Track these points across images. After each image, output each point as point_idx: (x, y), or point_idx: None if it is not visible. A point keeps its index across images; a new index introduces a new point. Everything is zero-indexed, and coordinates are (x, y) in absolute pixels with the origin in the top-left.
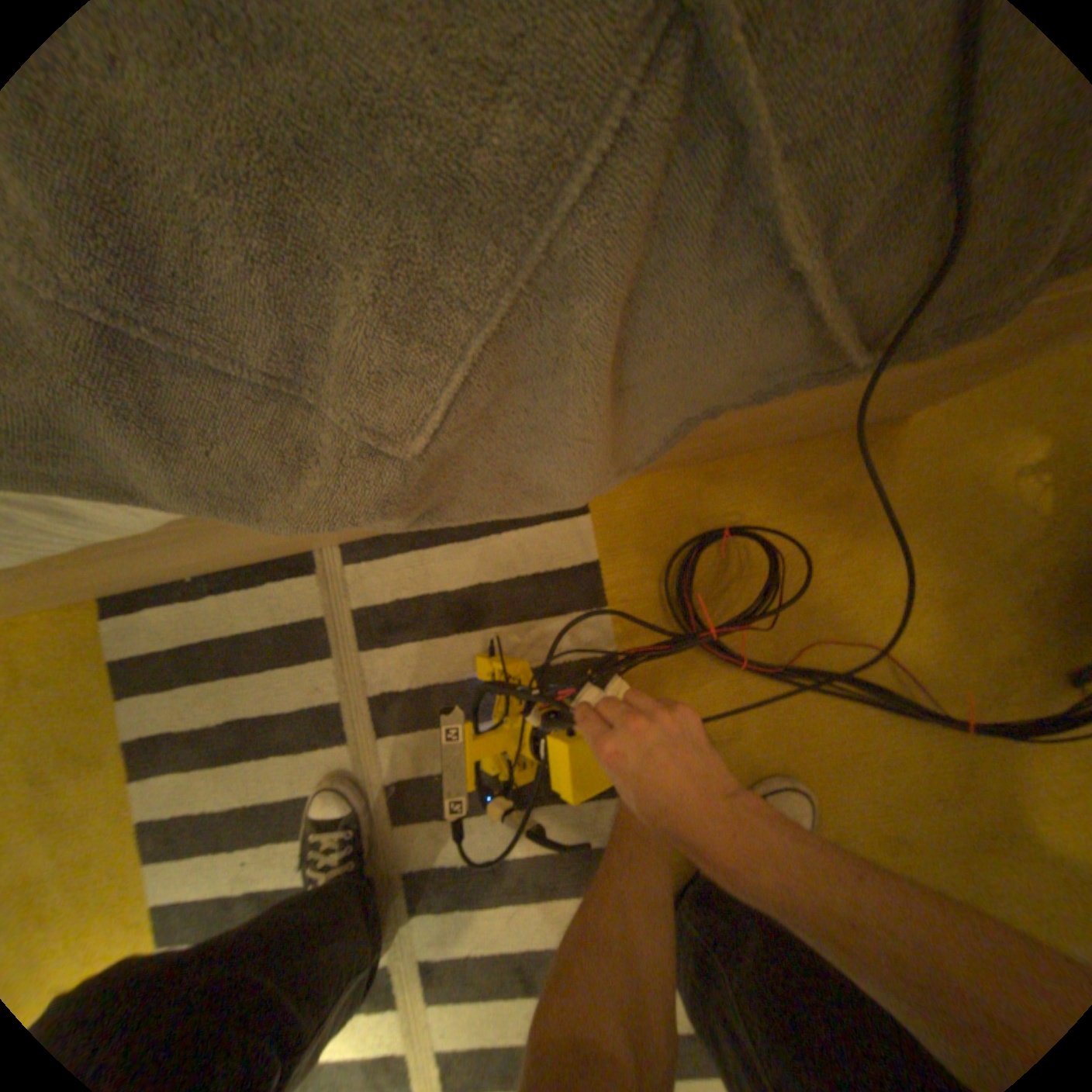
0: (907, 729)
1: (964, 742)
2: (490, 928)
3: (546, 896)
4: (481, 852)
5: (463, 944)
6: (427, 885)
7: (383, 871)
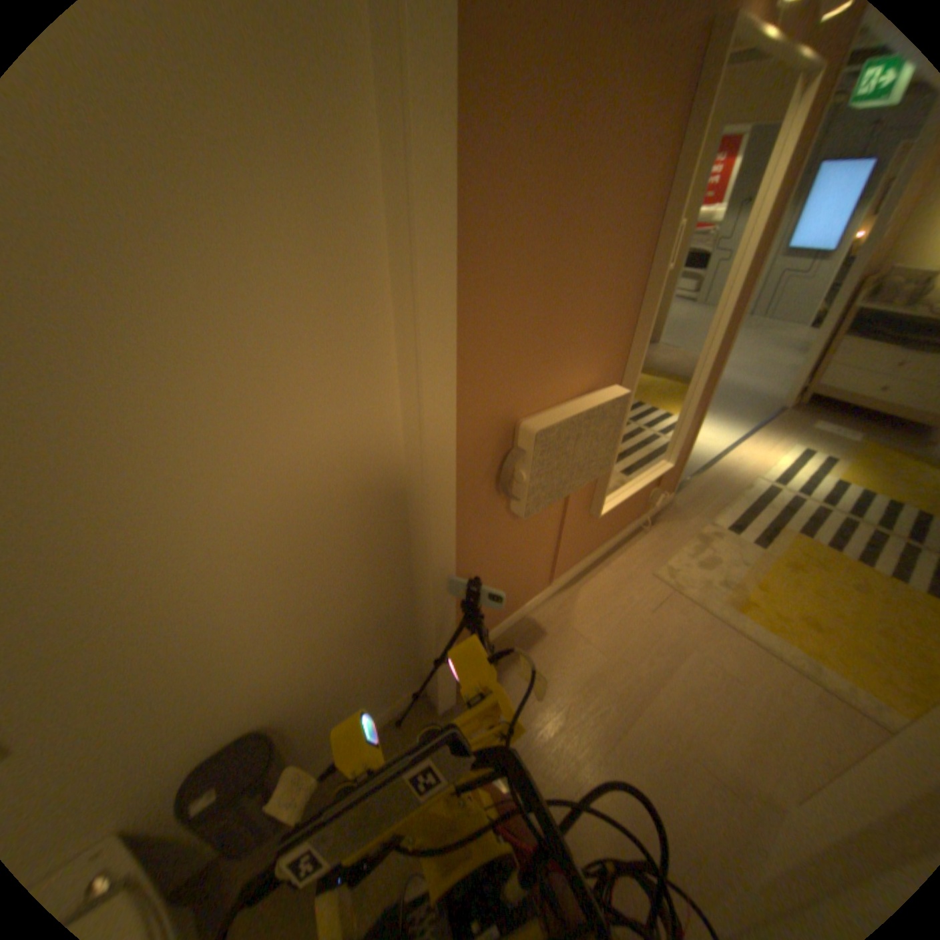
0: (850, 605)
1: (839, 608)
2: (837, 526)
3: (841, 536)
4: (860, 537)
5: (836, 521)
6: (857, 527)
7: (865, 525)
